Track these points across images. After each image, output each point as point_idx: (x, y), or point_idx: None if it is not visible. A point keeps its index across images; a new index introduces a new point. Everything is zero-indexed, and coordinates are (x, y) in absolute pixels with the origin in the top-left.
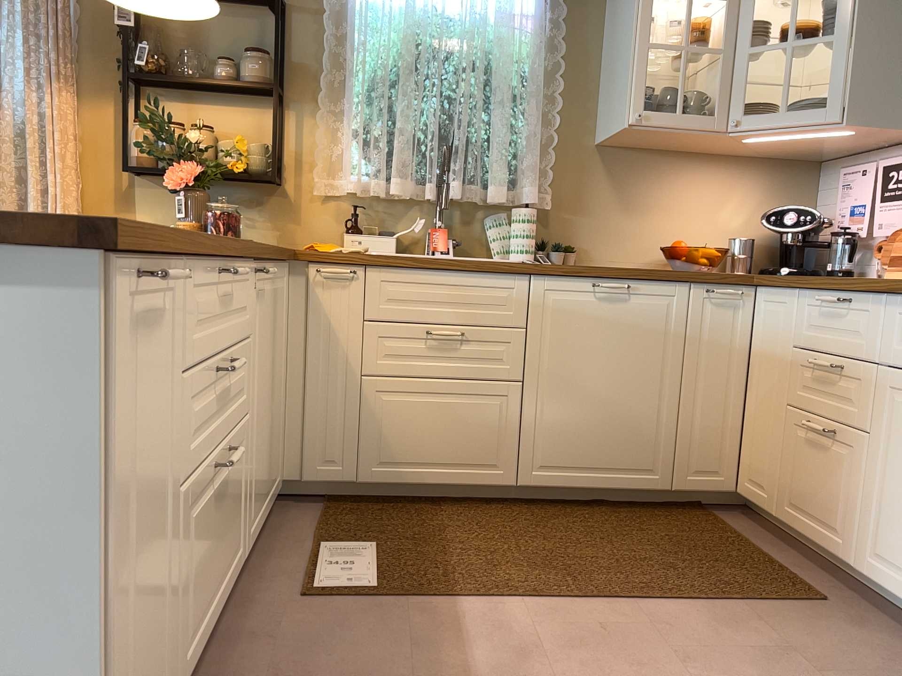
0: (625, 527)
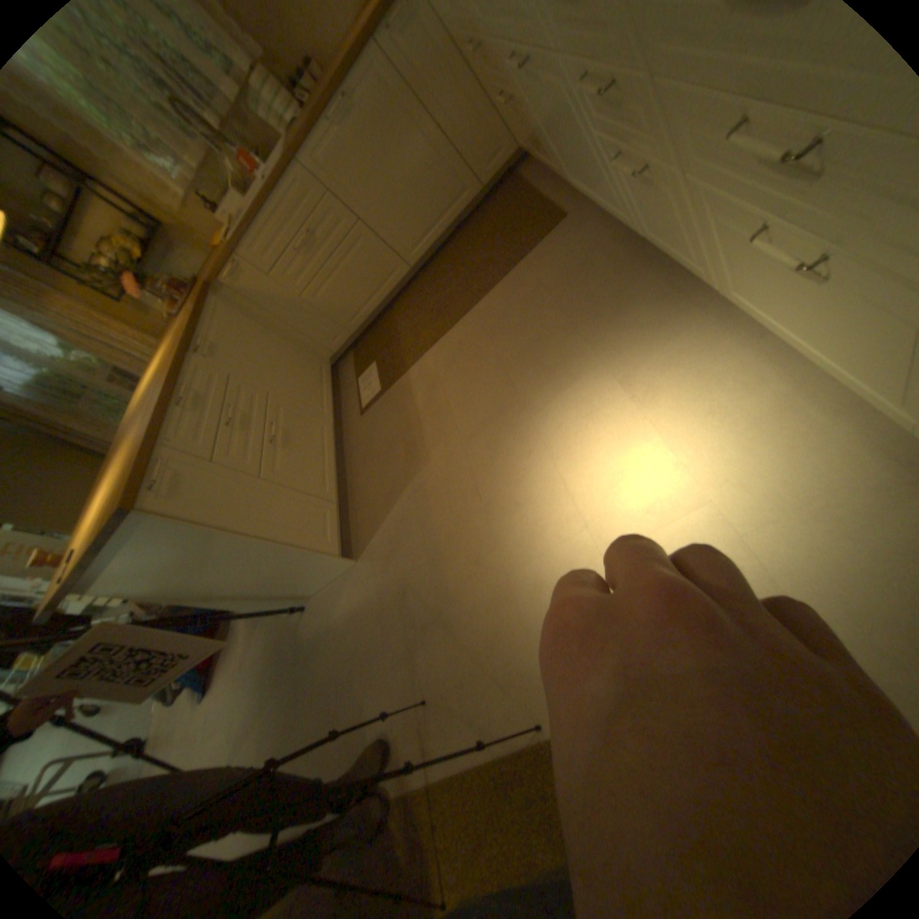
0: (471, 239)
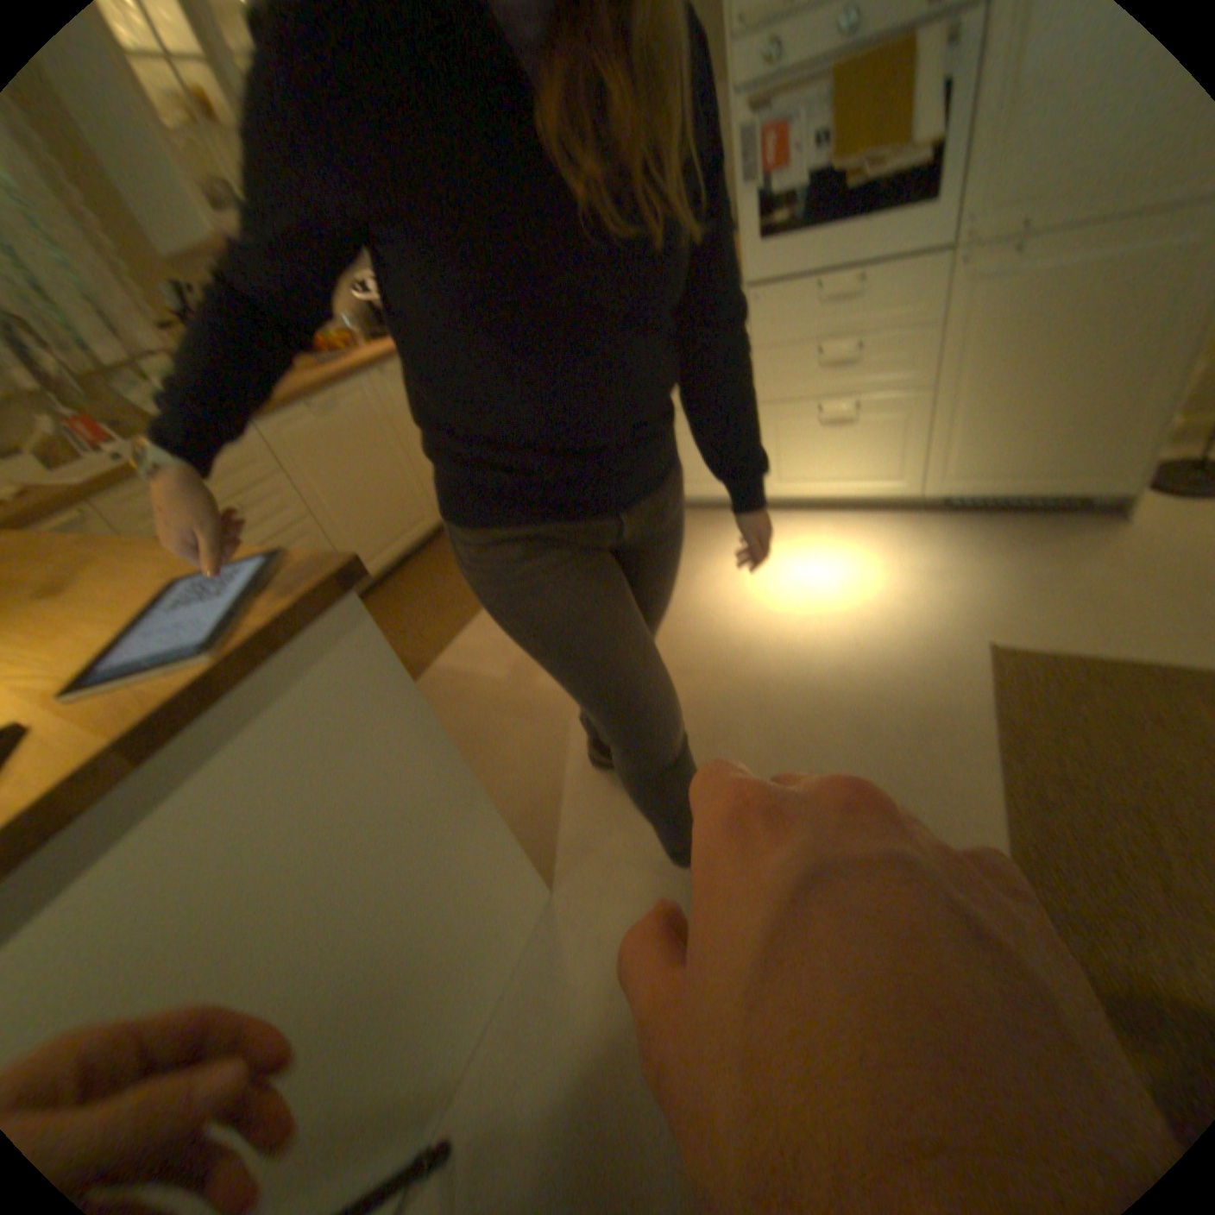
0: (440, 561)
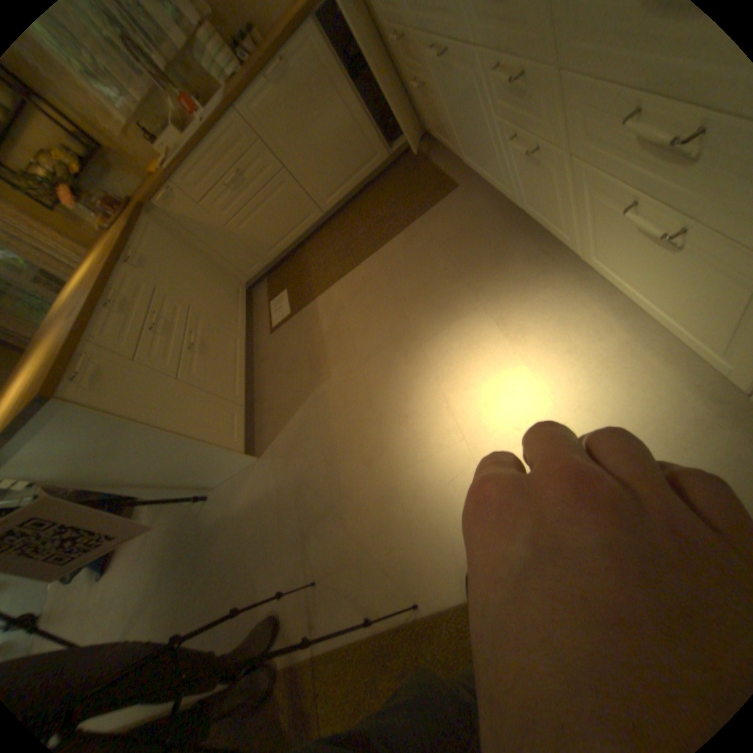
0: (376, 197)
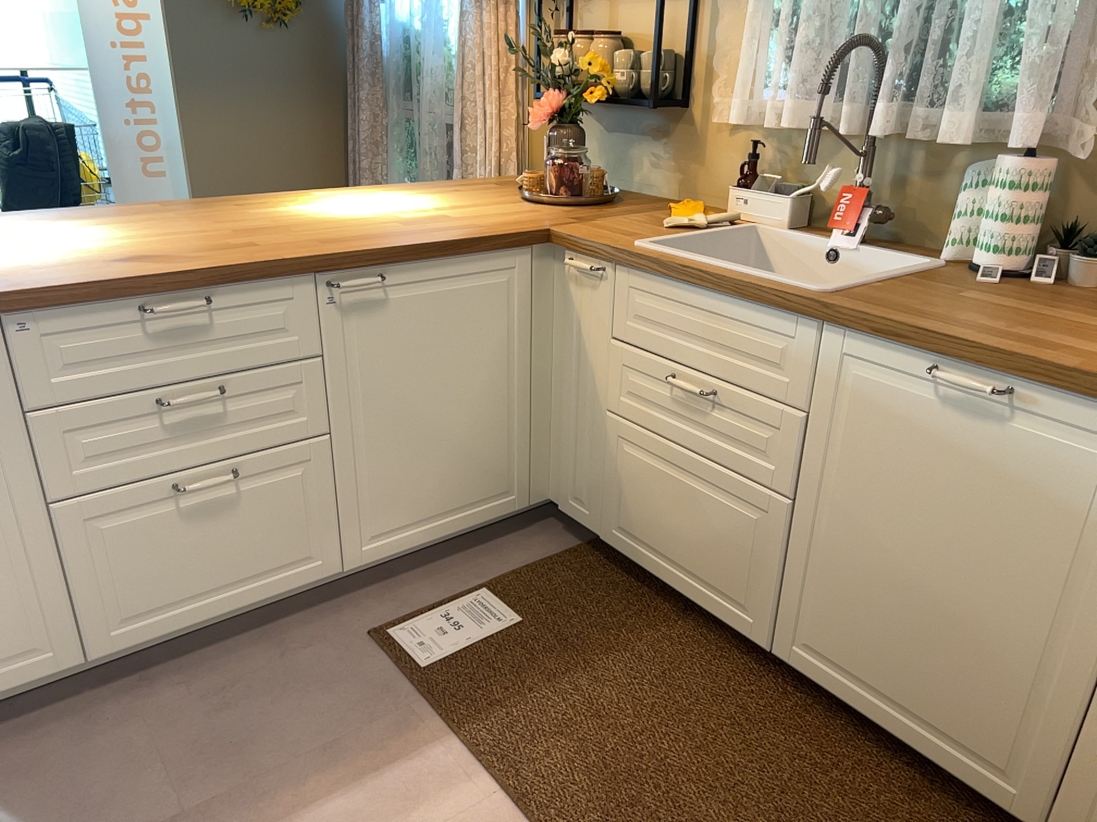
0: None
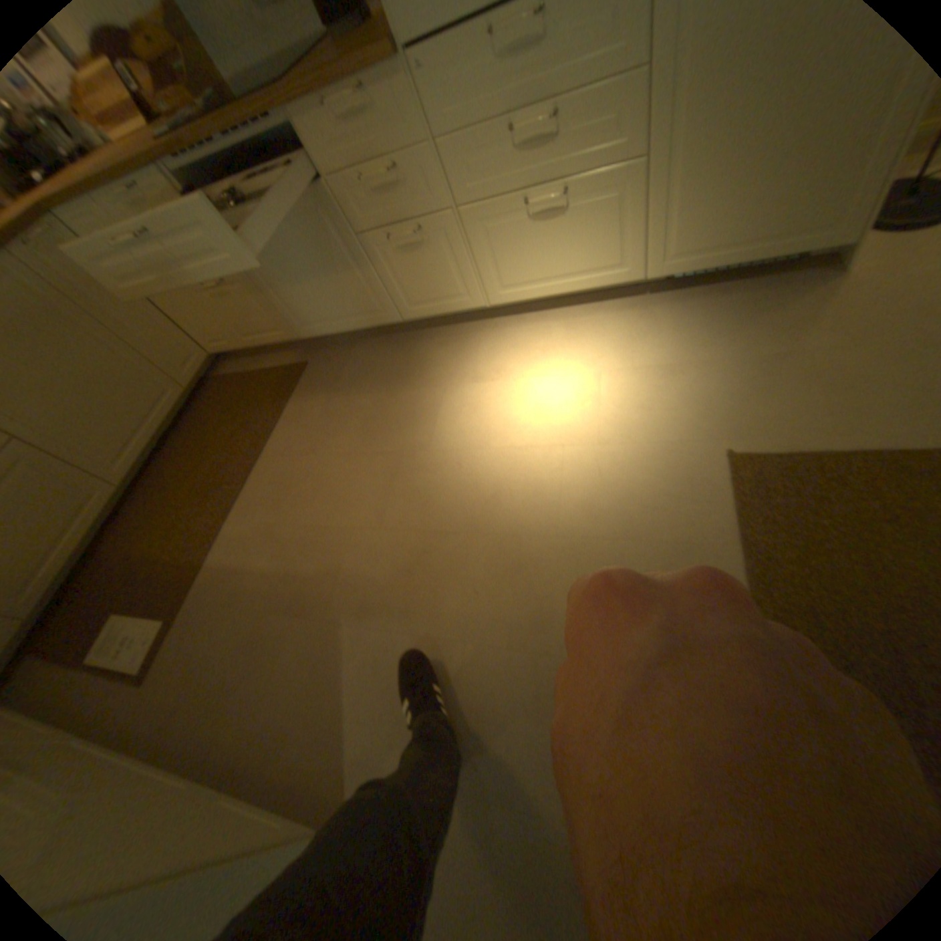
0: (197, 433)
